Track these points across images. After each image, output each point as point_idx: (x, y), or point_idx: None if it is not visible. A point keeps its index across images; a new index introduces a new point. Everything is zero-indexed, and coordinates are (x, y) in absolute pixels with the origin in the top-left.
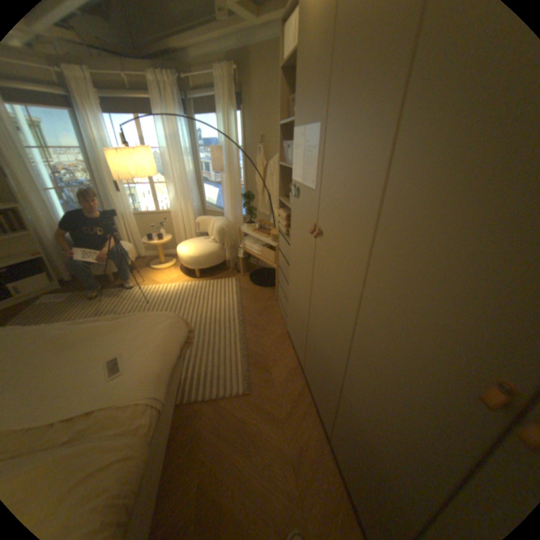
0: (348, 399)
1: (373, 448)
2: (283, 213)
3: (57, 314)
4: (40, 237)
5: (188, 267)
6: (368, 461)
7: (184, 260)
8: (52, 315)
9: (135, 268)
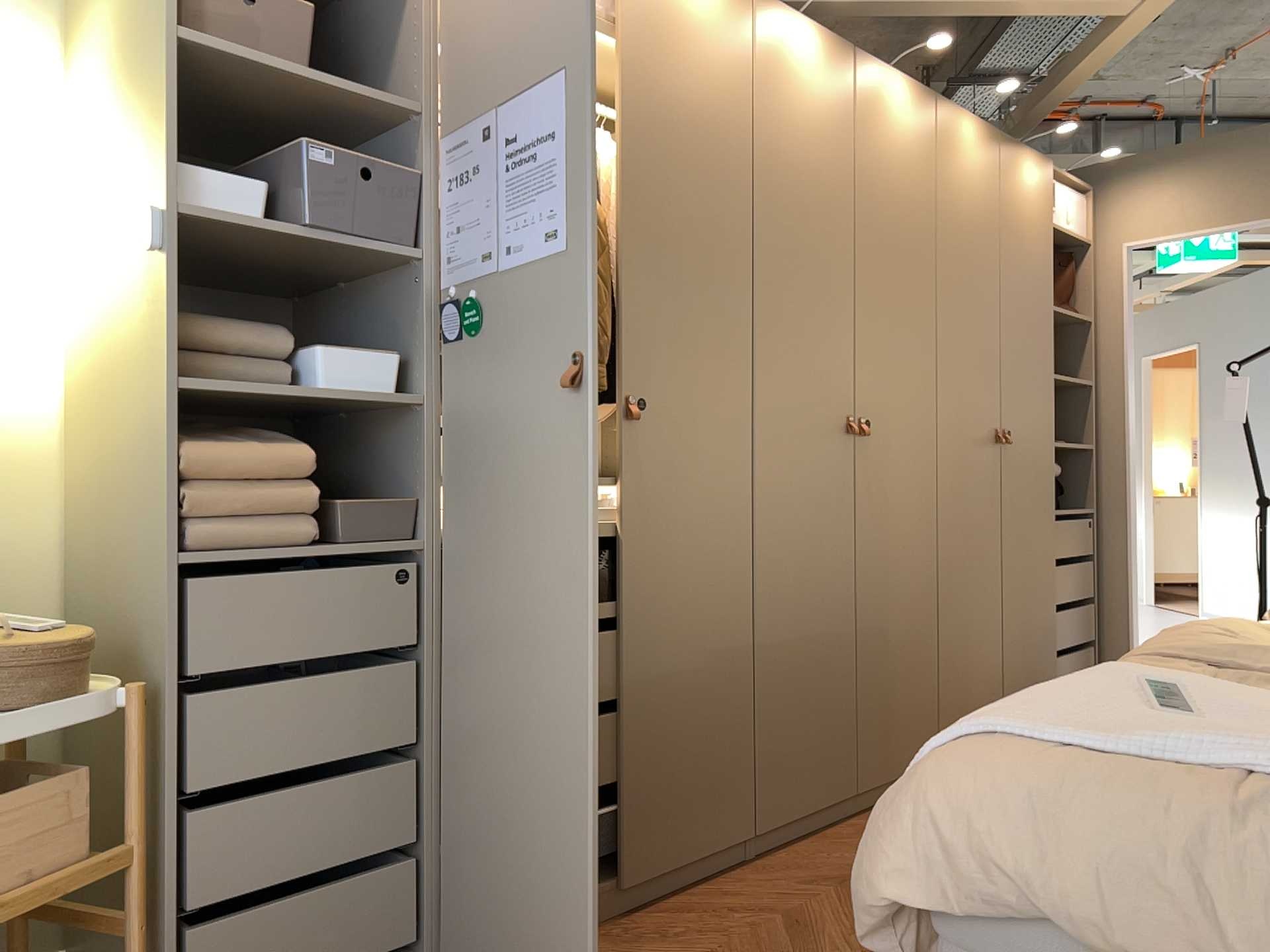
0: (761, 644)
1: (804, 636)
2: (249, 447)
3: None
4: None
5: None
6: (804, 670)
7: None
8: None
9: None
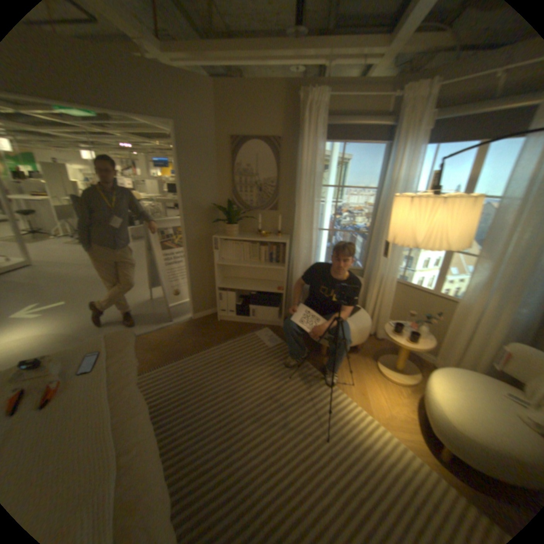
0: None
1: None
2: None
3: (253, 362)
4: (294, 273)
5: (434, 430)
6: None
7: (434, 414)
8: (250, 359)
9: (360, 350)
